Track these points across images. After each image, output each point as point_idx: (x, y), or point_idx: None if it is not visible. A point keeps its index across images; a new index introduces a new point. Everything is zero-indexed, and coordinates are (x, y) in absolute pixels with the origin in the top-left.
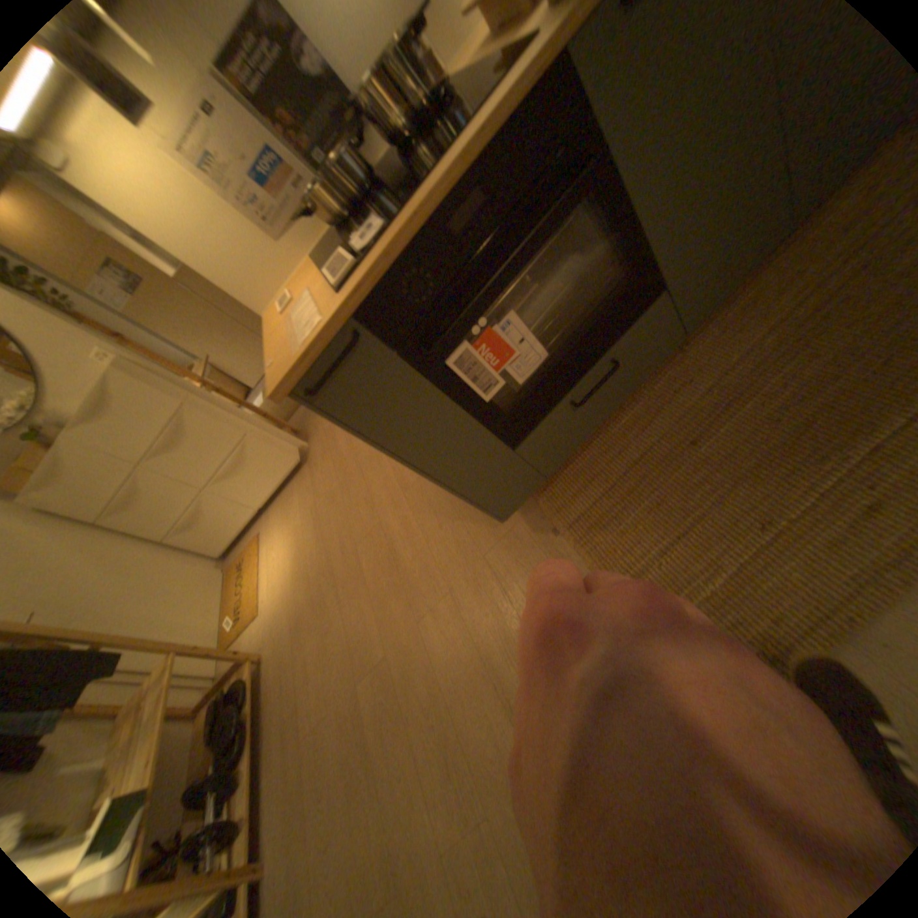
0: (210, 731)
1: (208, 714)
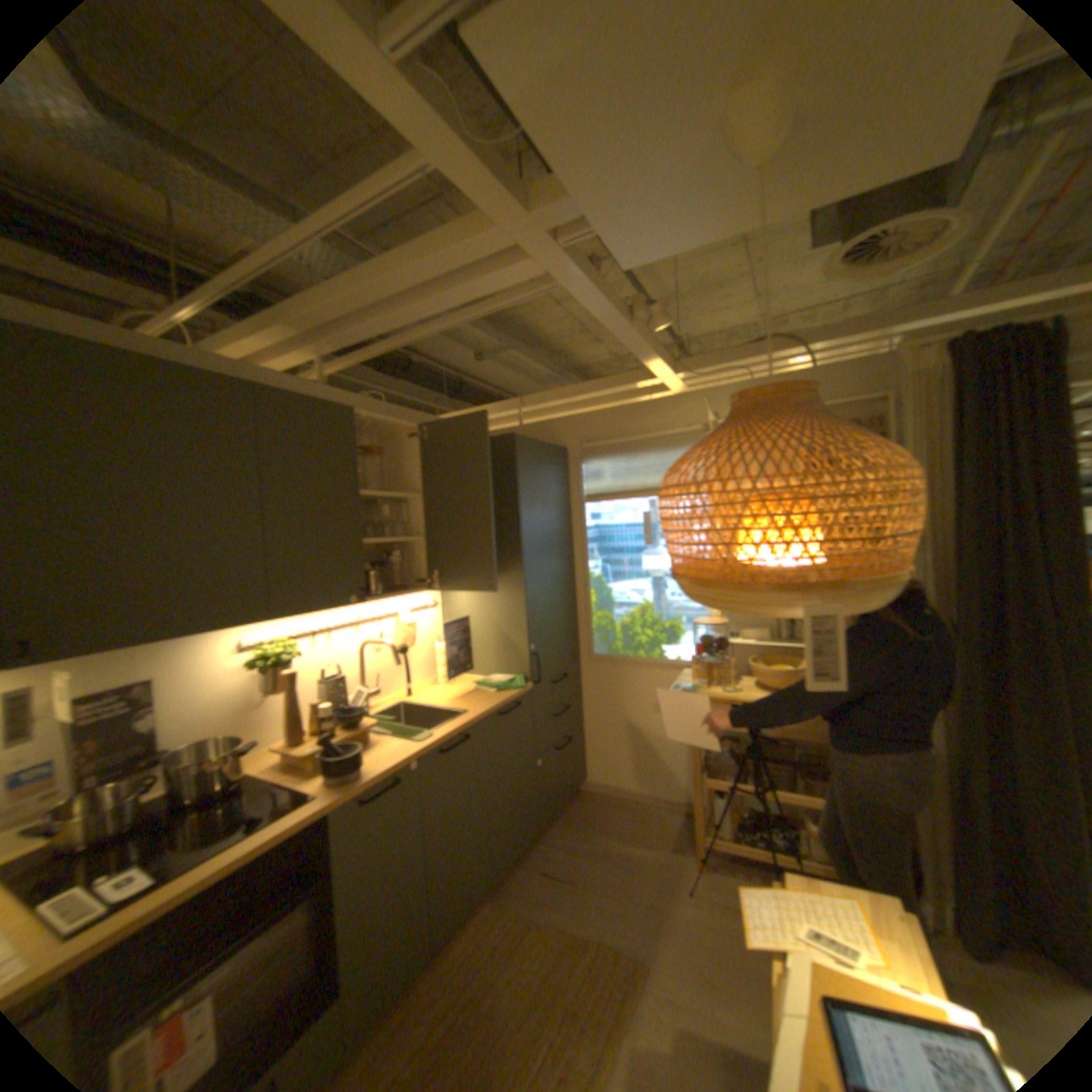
0: None
1: None
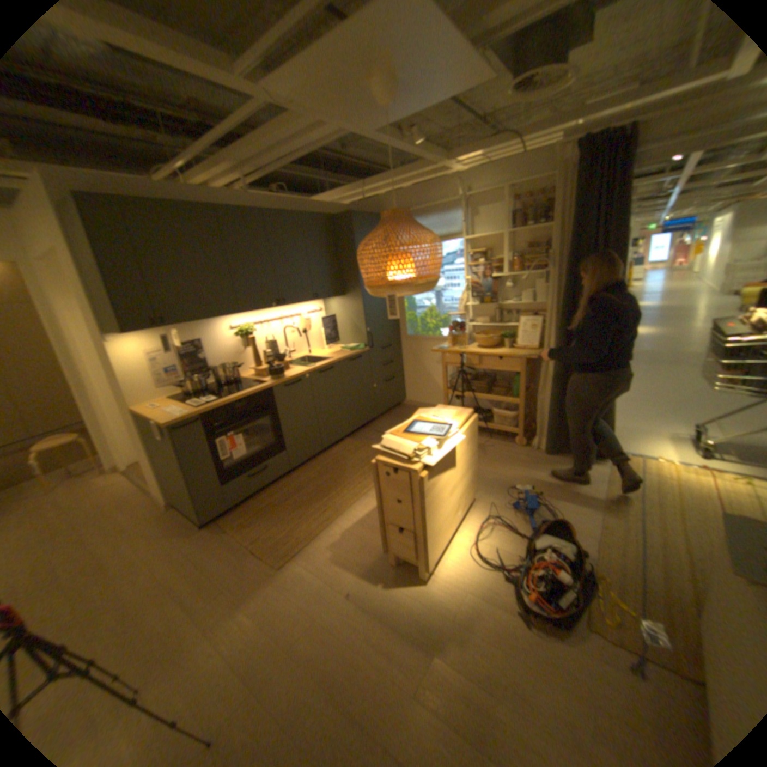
0: None
1: None
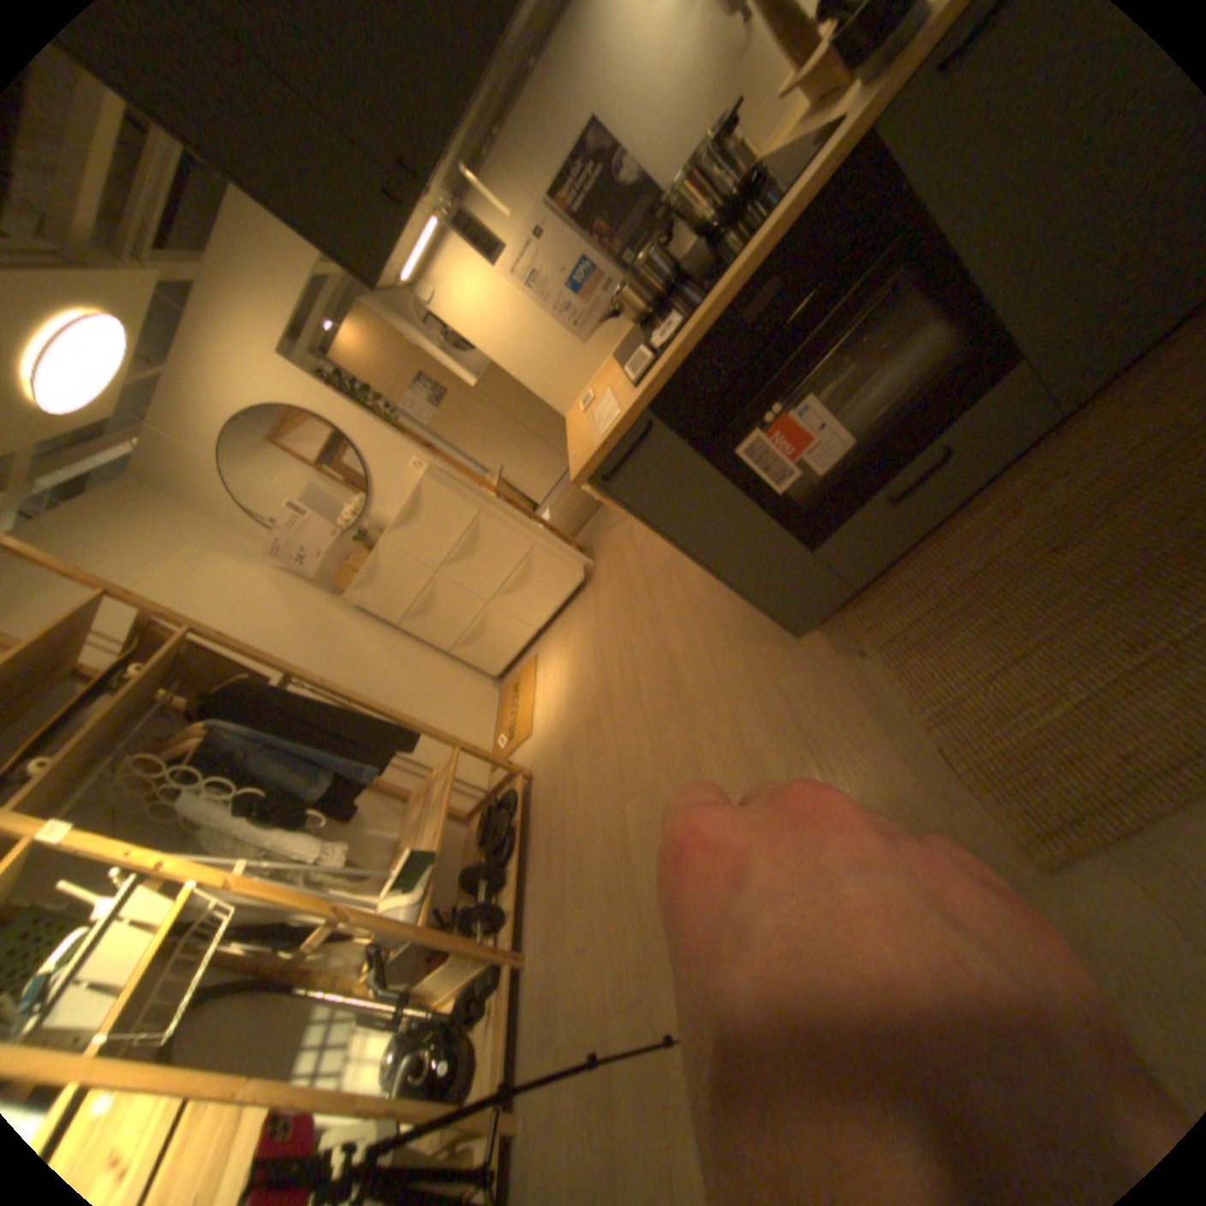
0: (483, 832)
1: (482, 817)
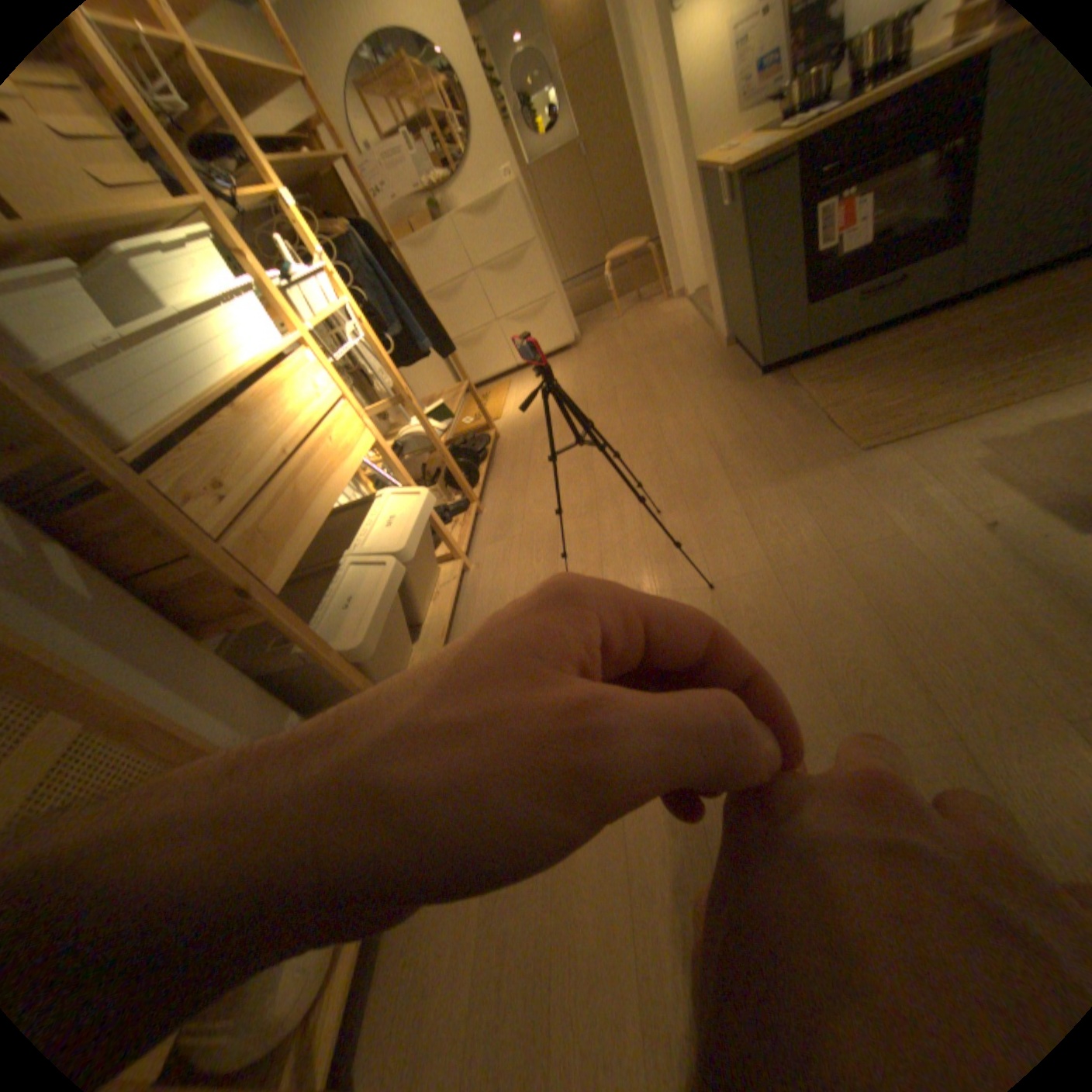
0: (456, 450)
1: (456, 443)
